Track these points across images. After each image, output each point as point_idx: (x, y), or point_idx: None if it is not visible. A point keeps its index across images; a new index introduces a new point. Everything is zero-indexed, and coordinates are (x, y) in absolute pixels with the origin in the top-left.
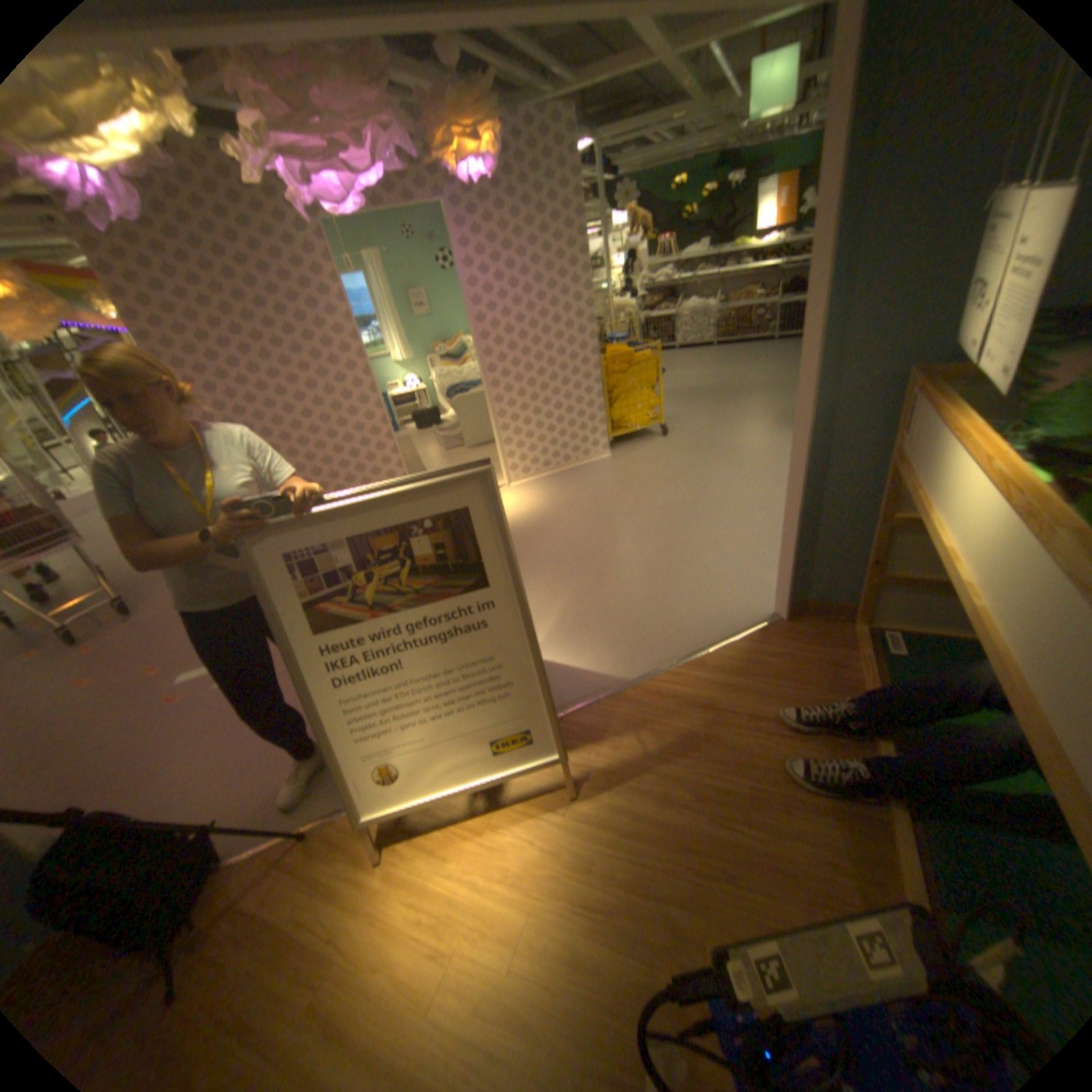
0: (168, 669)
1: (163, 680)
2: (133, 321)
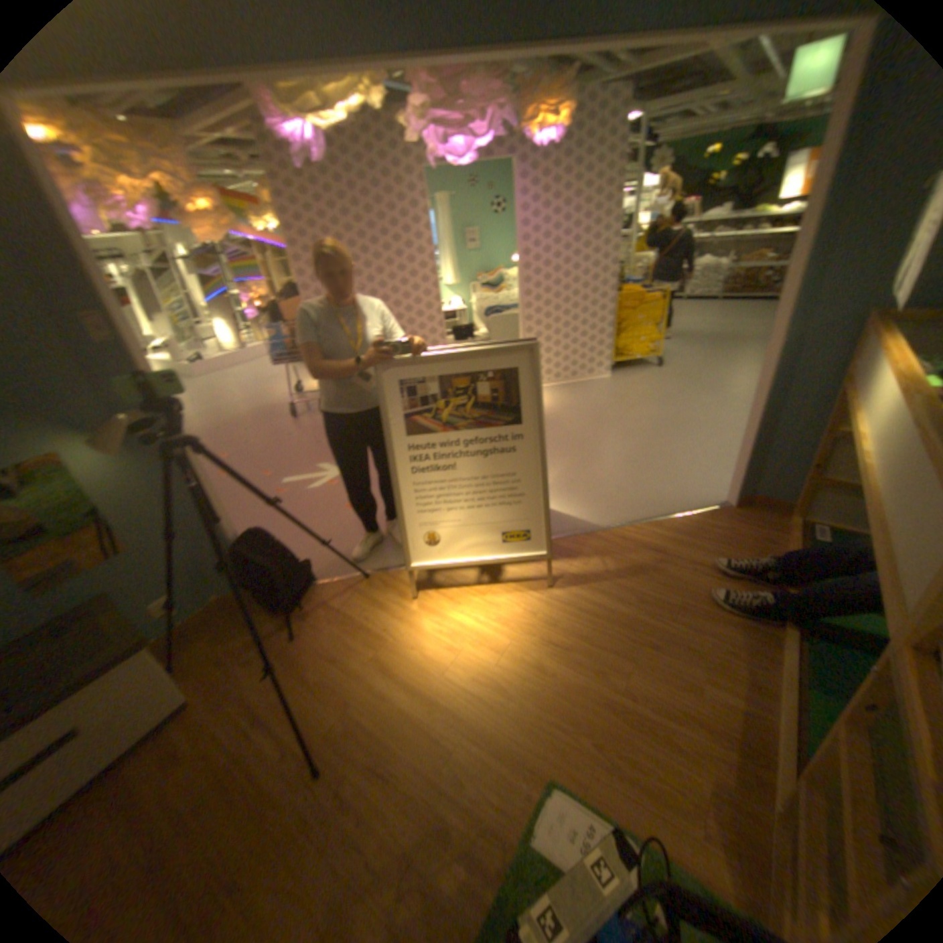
0: (278, 473)
1: (275, 478)
2: (286, 231)
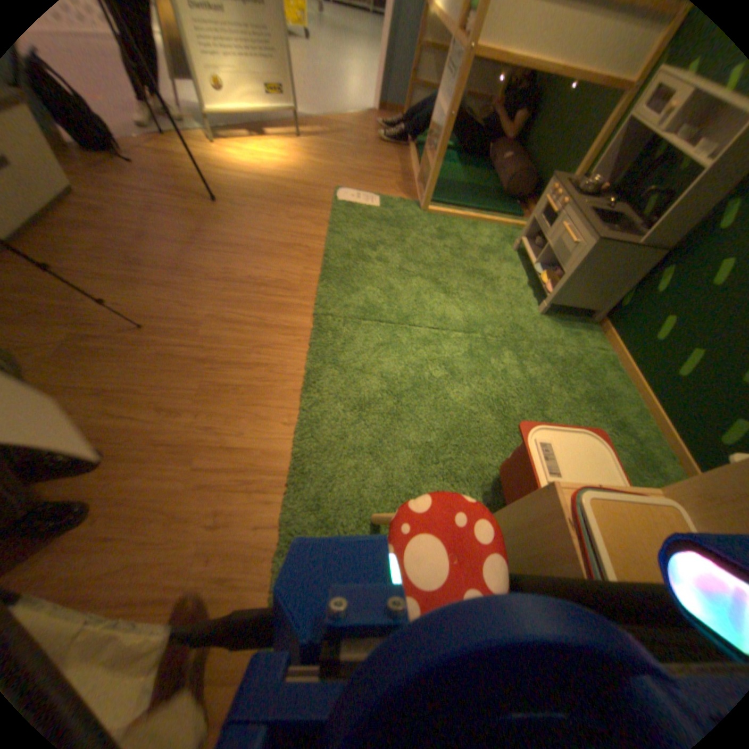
0: None
1: None
2: None
